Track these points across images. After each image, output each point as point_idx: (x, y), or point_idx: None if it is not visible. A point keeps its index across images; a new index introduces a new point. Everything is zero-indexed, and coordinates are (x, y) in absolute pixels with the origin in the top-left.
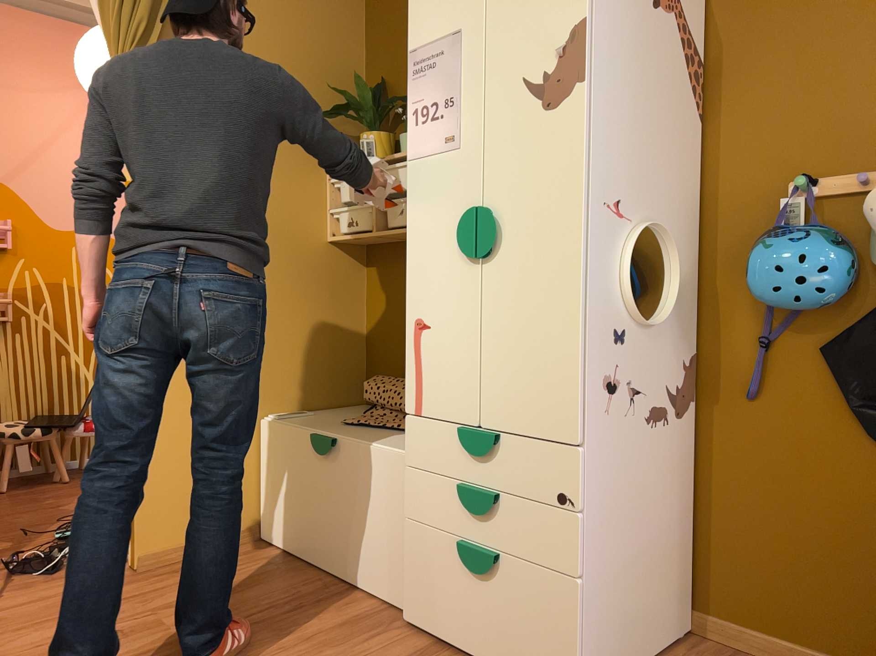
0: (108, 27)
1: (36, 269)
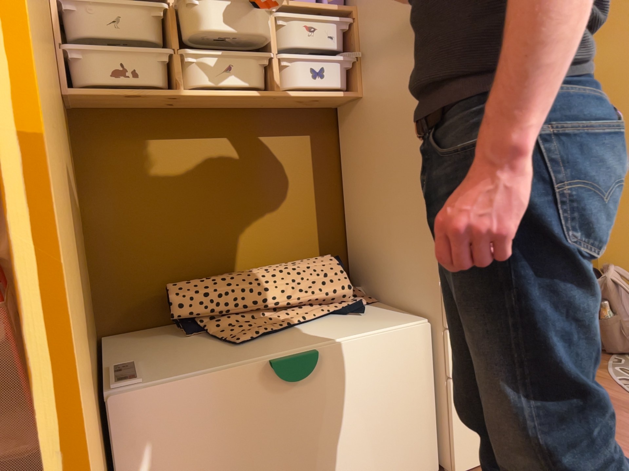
0: None
1: None
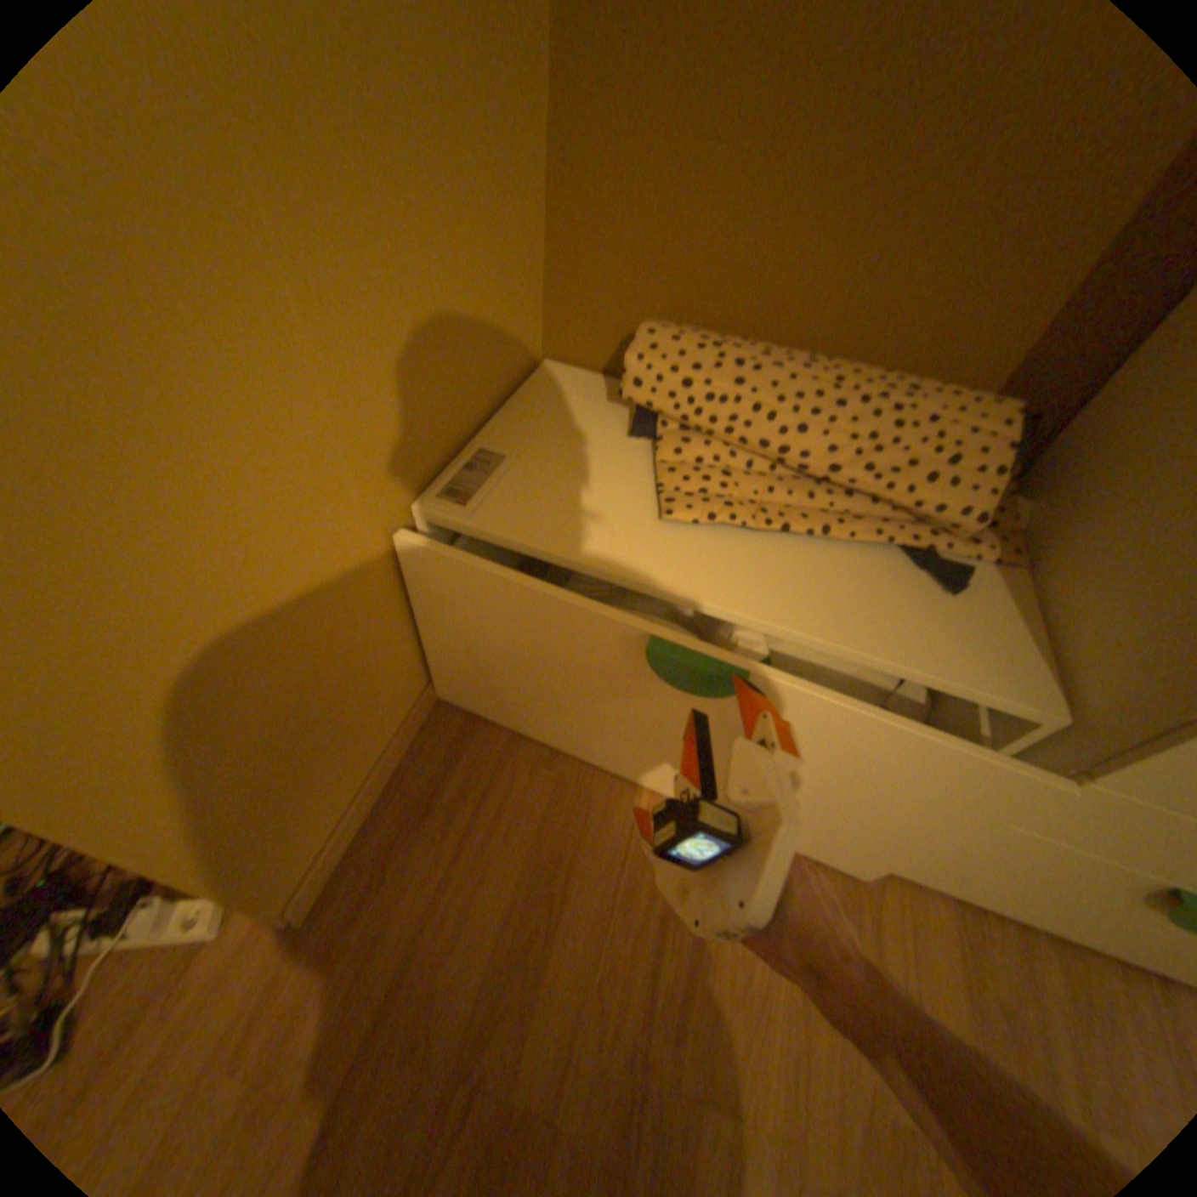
0: None
1: None
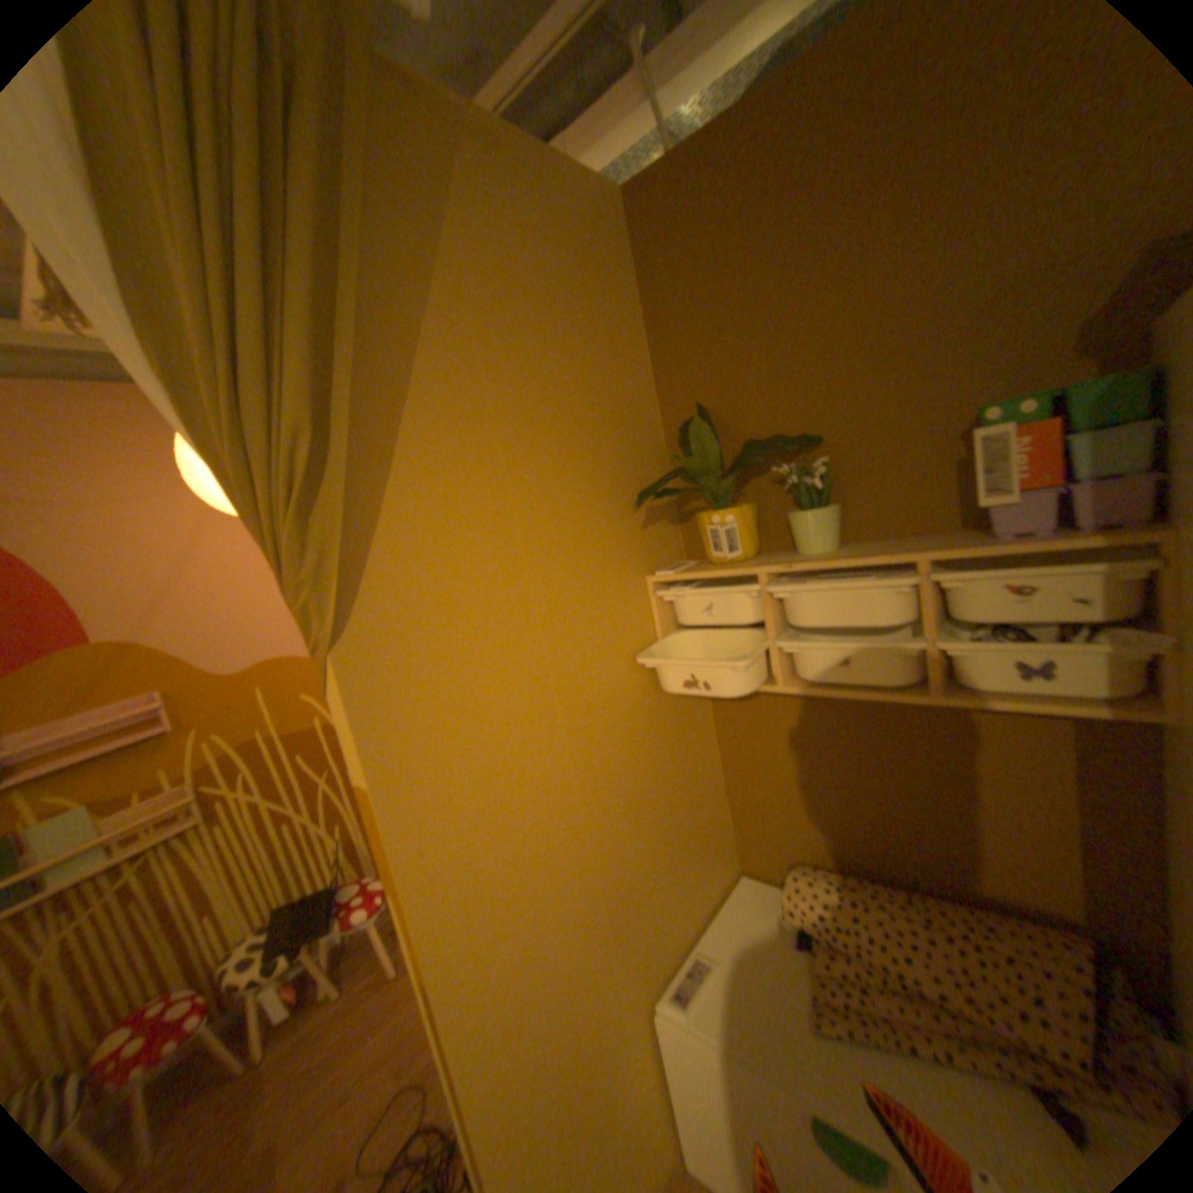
0: (206, 453)
1: (210, 738)
